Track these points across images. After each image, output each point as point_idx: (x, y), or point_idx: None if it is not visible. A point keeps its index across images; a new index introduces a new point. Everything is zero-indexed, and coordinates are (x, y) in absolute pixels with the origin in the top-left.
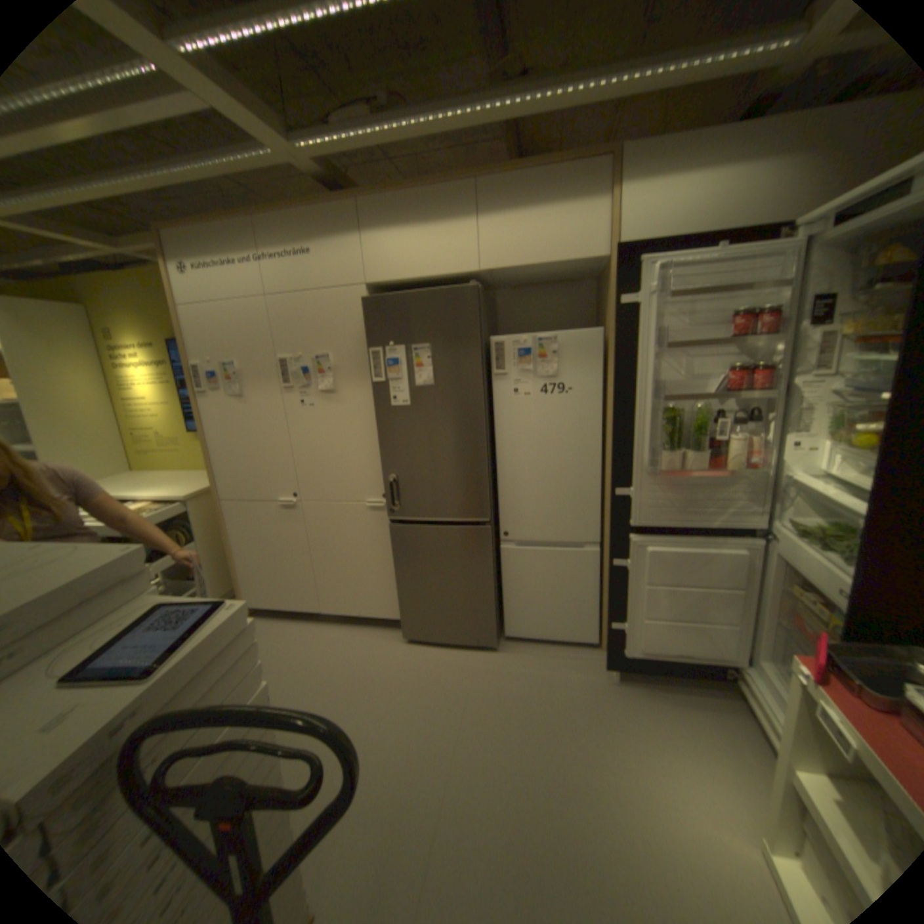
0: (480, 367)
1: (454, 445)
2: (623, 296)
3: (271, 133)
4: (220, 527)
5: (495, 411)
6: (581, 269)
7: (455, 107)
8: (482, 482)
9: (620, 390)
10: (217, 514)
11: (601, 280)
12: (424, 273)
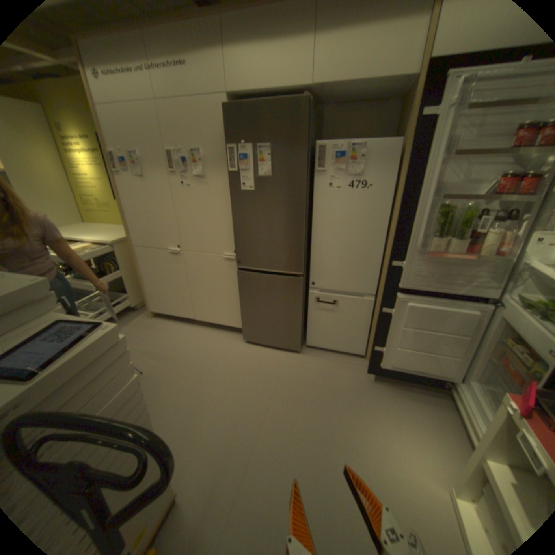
0: (306, 164)
1: (283, 221)
2: (424, 109)
3: None
4: (135, 263)
5: (314, 198)
6: (393, 87)
7: None
8: (300, 248)
9: (408, 188)
10: (132, 255)
11: (406, 98)
12: (270, 84)
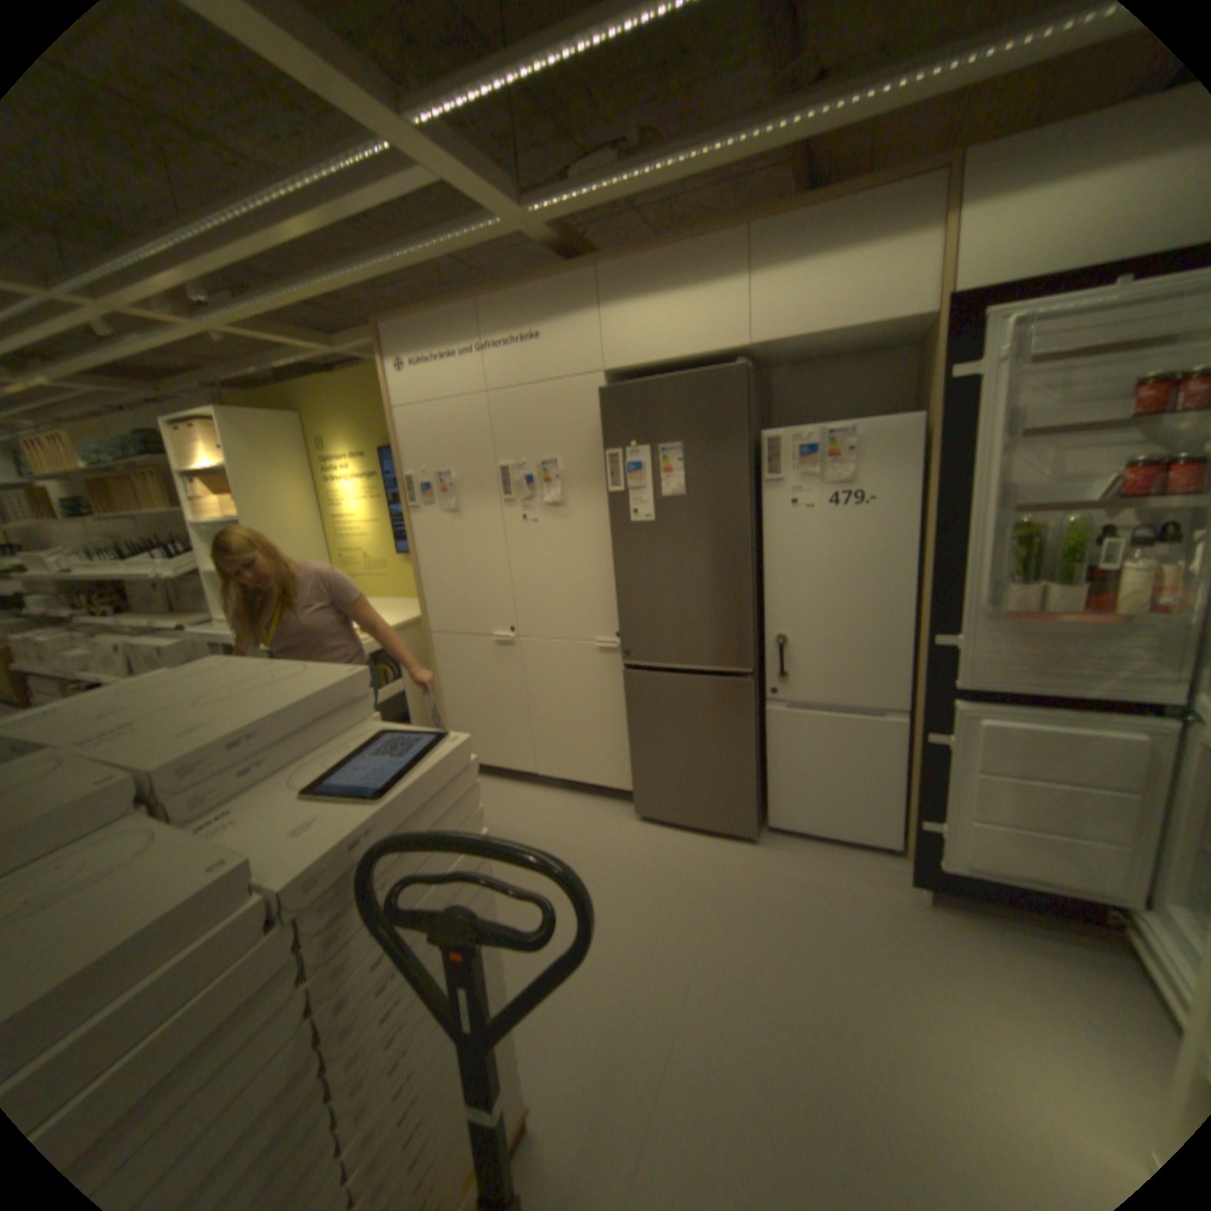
0: (747, 471)
1: (709, 573)
2: (957, 367)
3: (502, 200)
4: (430, 663)
5: (765, 528)
6: (895, 333)
7: (725, 137)
8: (745, 621)
9: (948, 498)
10: (427, 649)
11: (925, 345)
12: (677, 352)
